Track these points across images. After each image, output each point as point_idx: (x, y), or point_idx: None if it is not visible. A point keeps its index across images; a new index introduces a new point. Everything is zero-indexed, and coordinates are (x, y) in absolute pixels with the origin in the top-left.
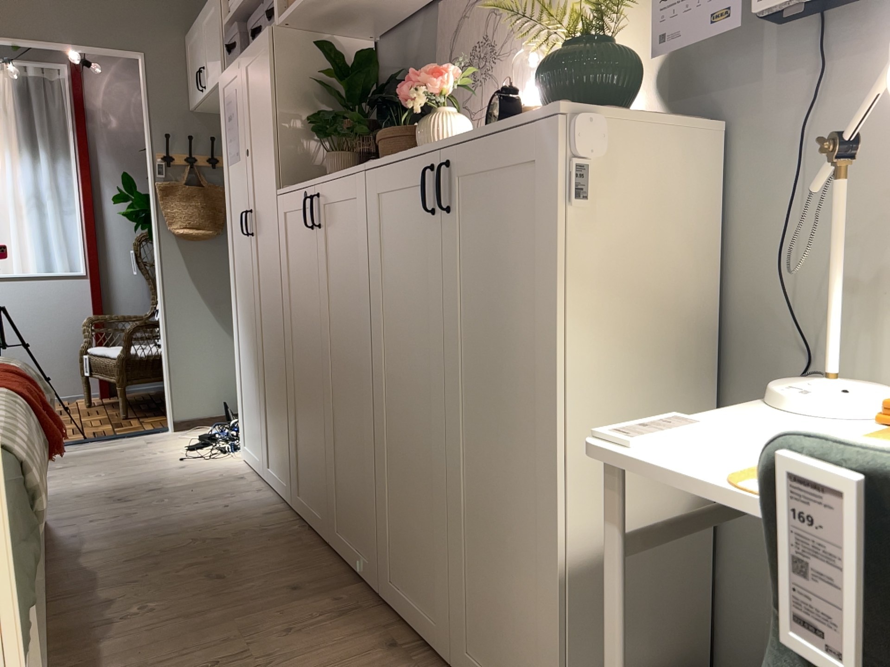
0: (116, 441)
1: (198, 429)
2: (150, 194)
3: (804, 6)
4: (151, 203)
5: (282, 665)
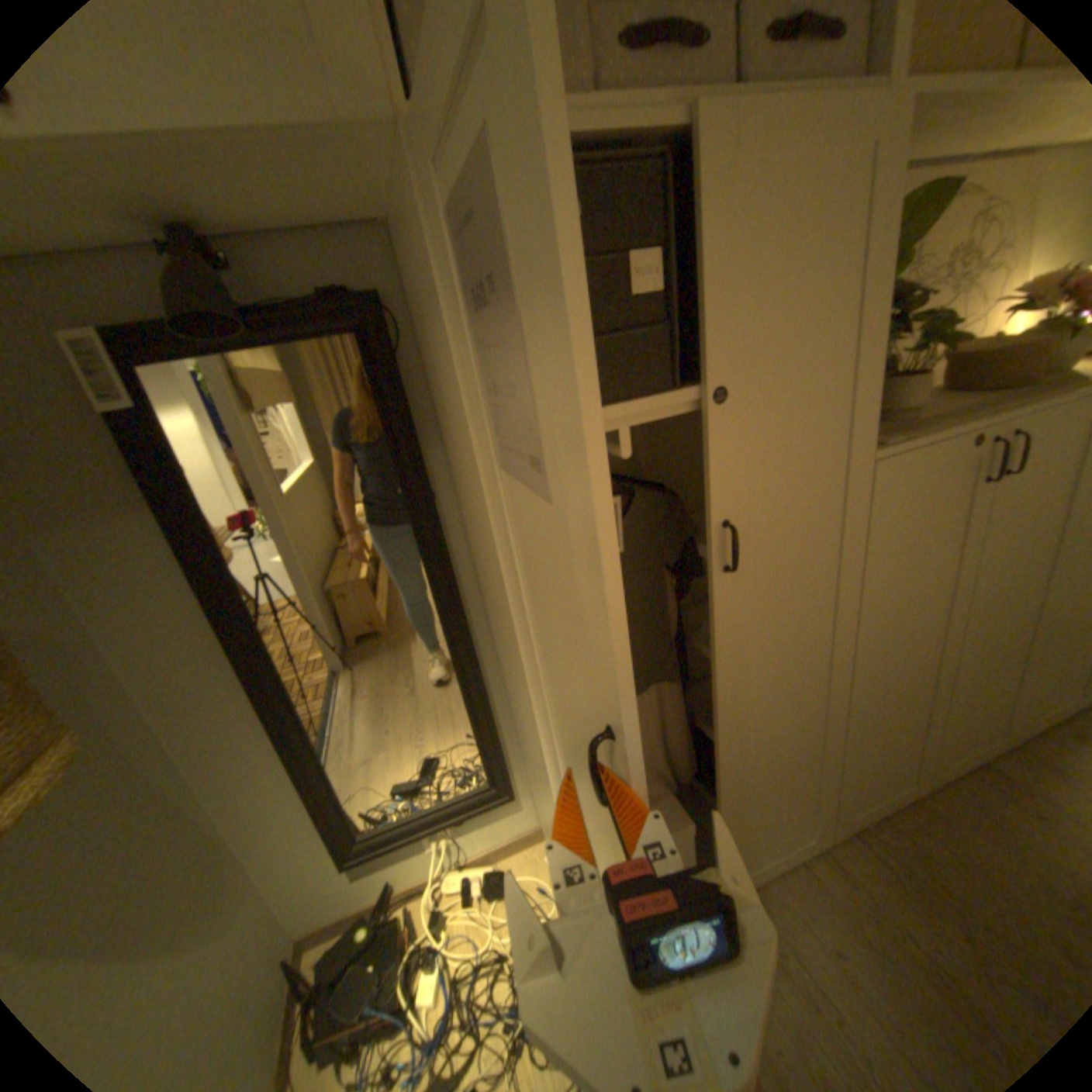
0: None
1: None
2: None
3: None
4: None
5: None
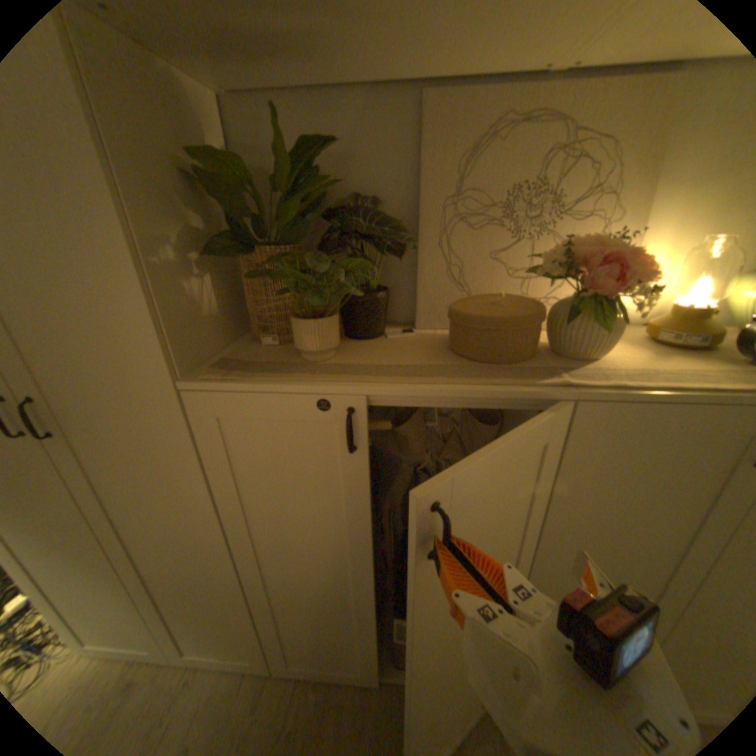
0: None
1: None
2: None
3: None
4: None
5: None
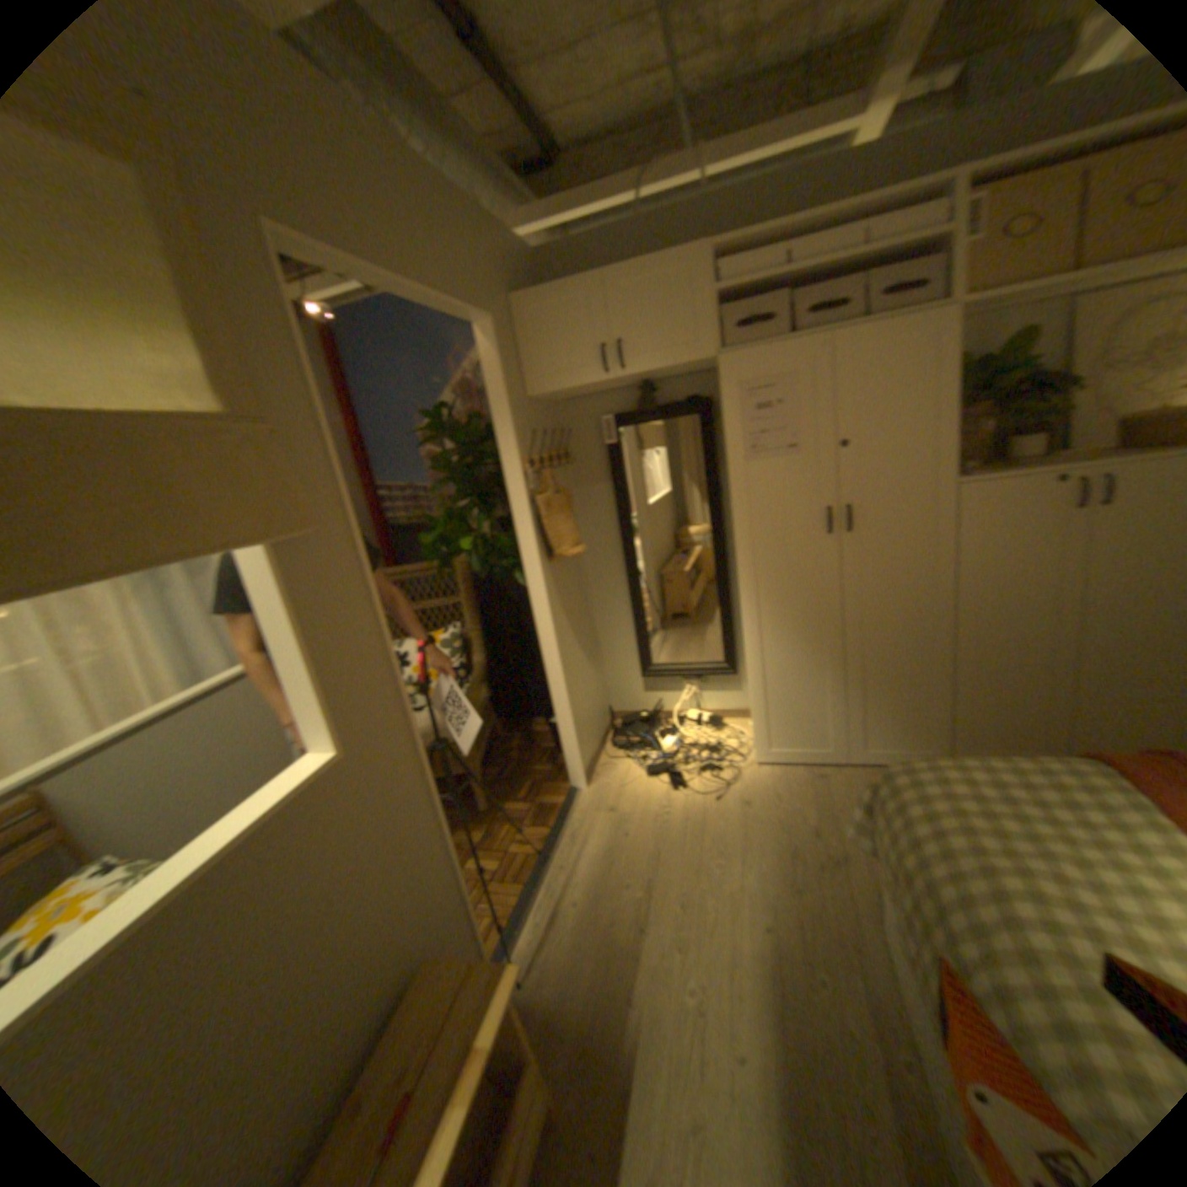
0: (573, 835)
1: (603, 773)
2: (517, 516)
3: None
4: (526, 527)
5: None
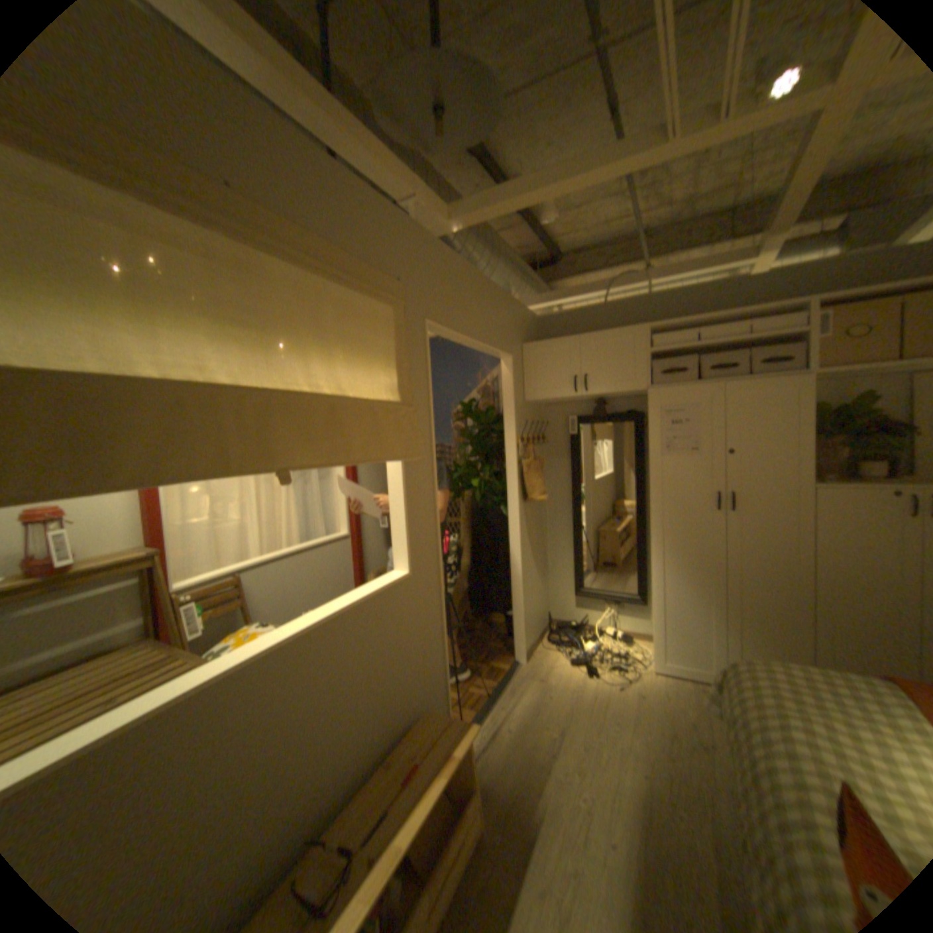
0: (512, 692)
1: (538, 658)
2: (507, 472)
3: None
4: (511, 479)
5: None
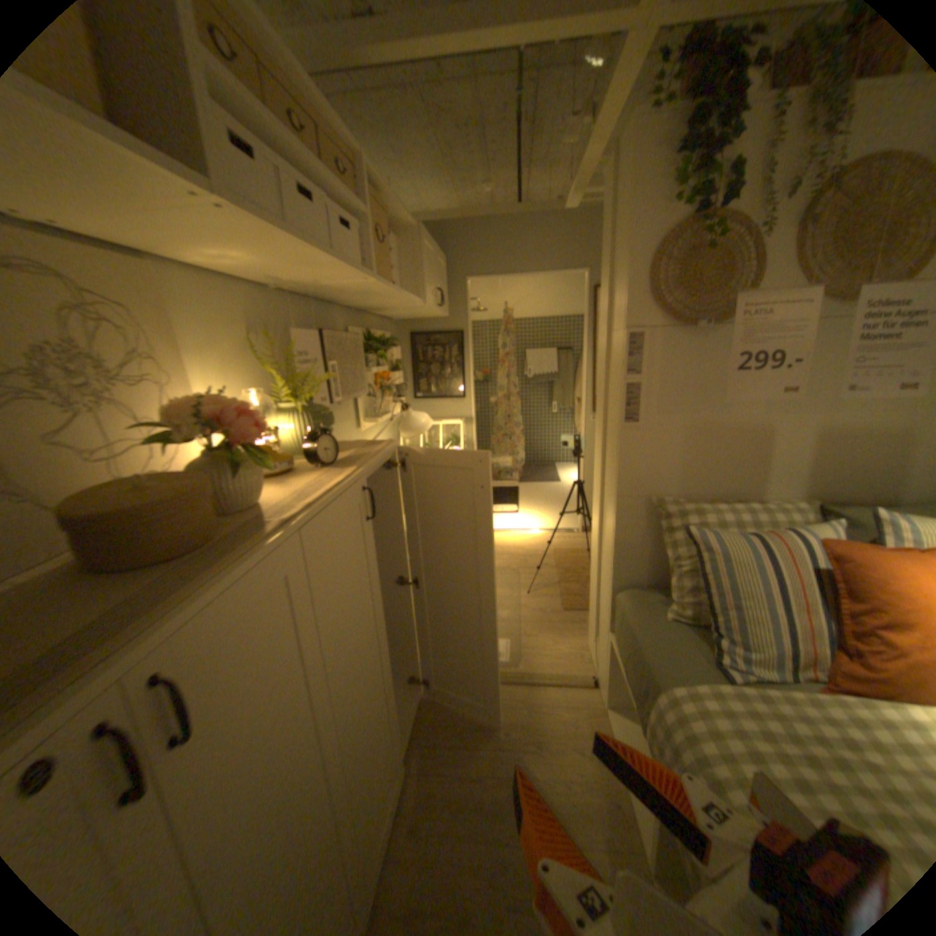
0: None
1: None
2: None
3: (340, 401)
4: None
5: (481, 870)
